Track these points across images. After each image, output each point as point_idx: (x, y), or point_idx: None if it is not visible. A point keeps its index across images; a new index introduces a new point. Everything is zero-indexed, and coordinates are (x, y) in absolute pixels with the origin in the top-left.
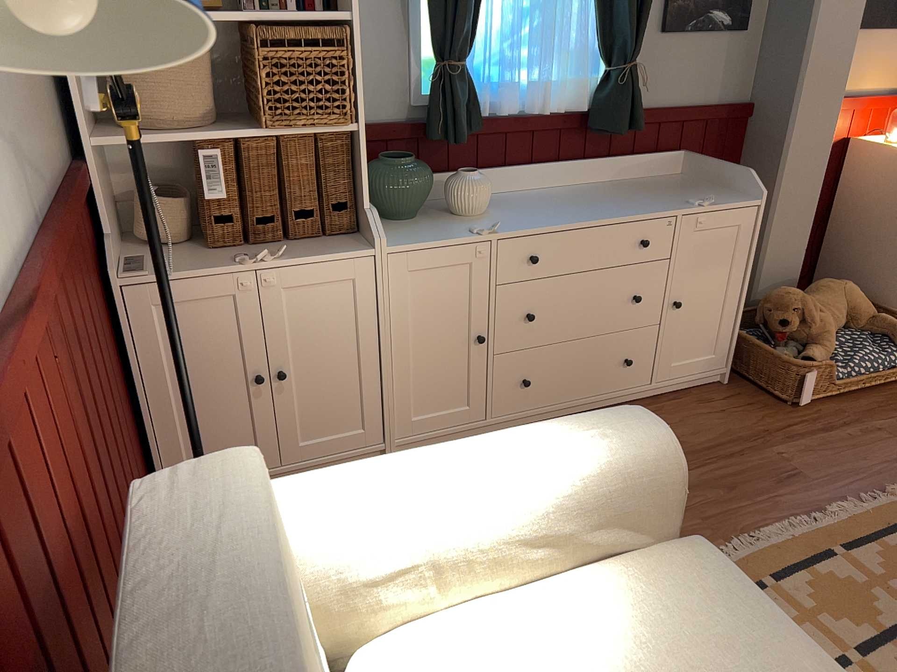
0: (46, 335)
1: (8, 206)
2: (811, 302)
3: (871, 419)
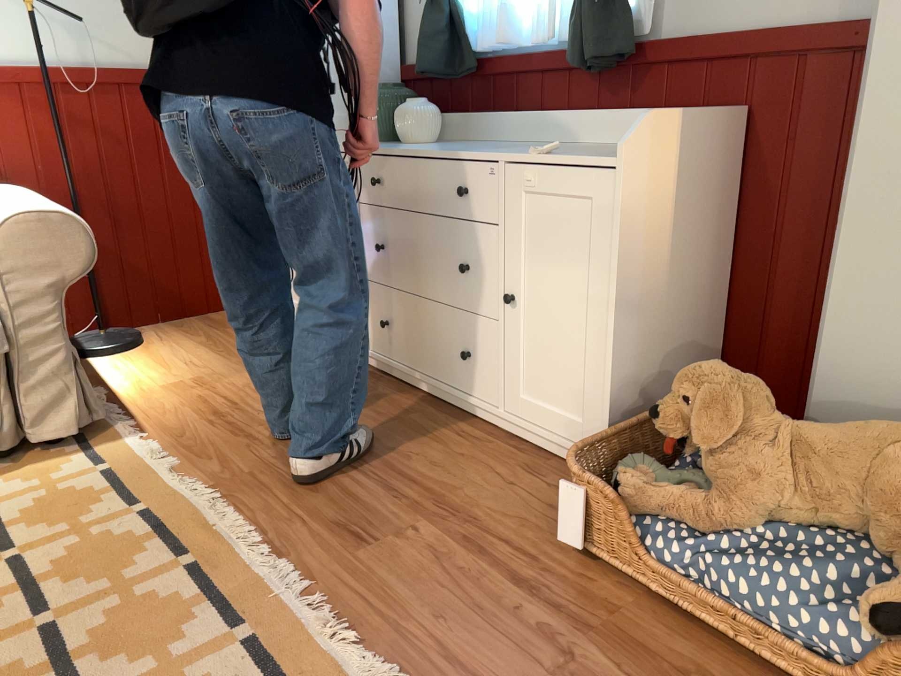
0: (44, 107)
1: (48, 49)
2: (730, 404)
3: (607, 647)
